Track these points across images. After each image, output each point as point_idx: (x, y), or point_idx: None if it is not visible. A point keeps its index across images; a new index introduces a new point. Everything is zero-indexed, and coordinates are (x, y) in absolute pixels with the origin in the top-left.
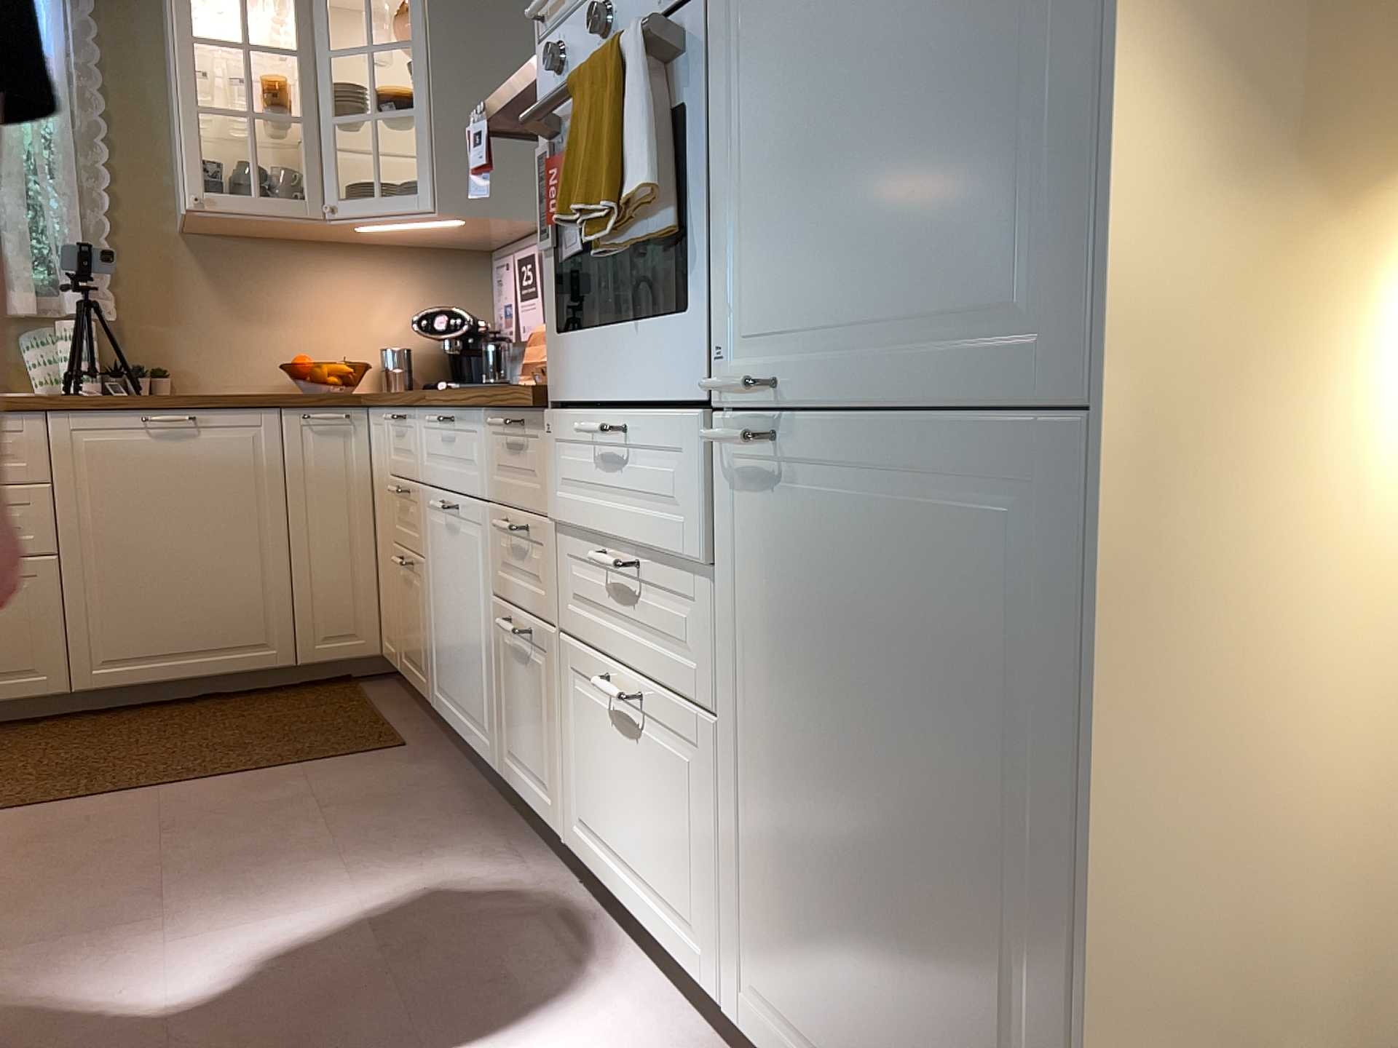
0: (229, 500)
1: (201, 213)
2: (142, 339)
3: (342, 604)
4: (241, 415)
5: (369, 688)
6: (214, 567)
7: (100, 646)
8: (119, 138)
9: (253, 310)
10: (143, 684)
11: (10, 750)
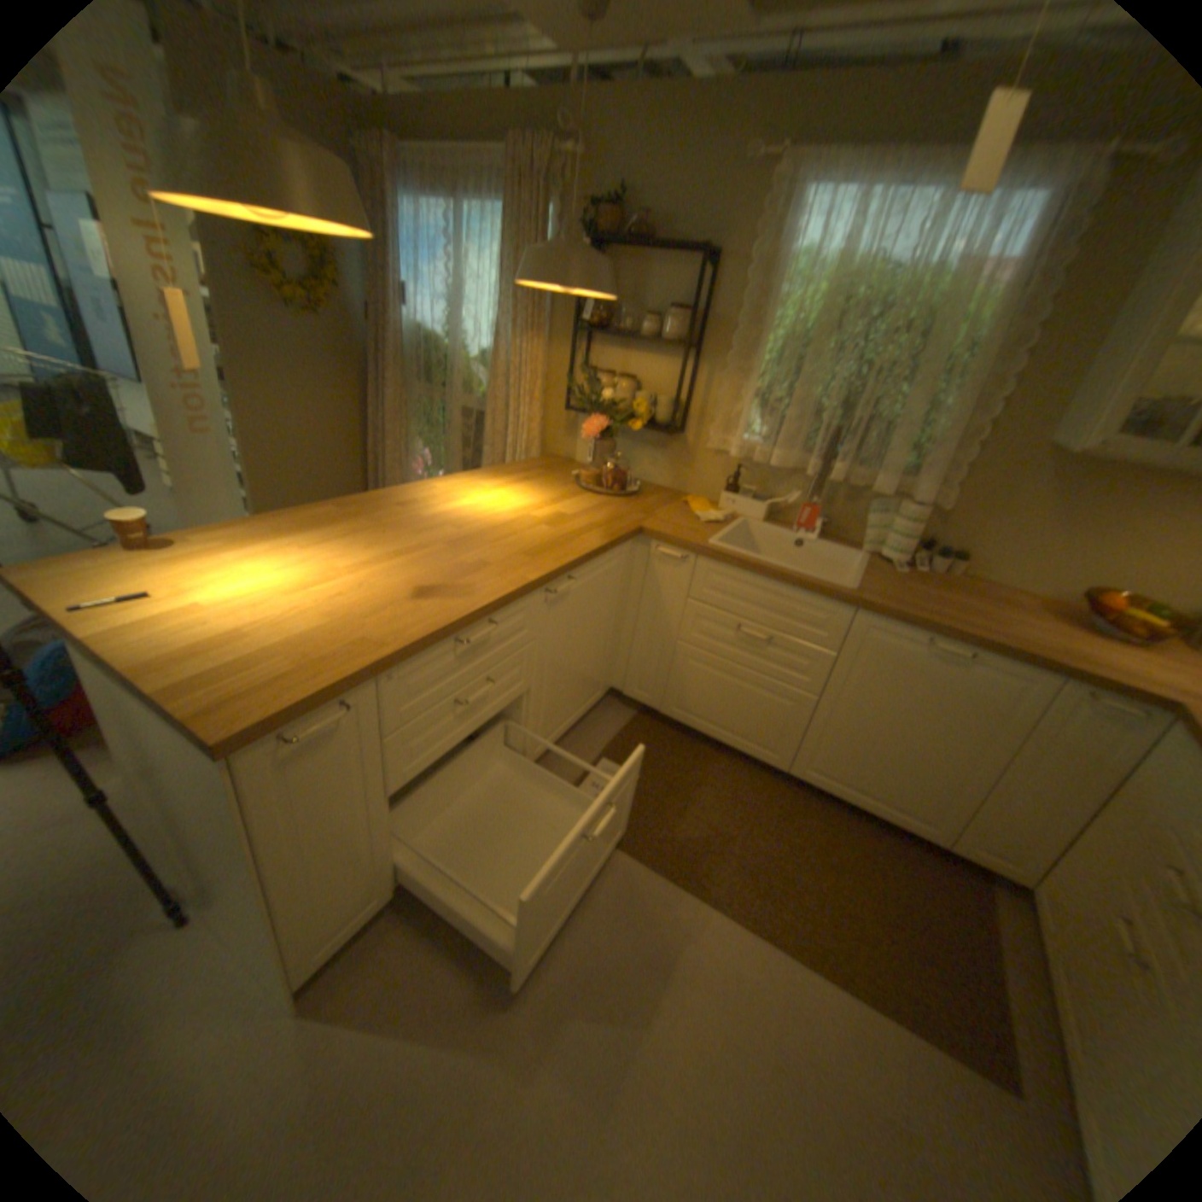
0: (969, 725)
1: (1098, 453)
2: (963, 524)
3: (1022, 842)
4: (1024, 670)
5: (1004, 909)
6: (925, 761)
7: (818, 761)
8: (1043, 342)
9: (1085, 526)
10: (833, 795)
11: (739, 799)
